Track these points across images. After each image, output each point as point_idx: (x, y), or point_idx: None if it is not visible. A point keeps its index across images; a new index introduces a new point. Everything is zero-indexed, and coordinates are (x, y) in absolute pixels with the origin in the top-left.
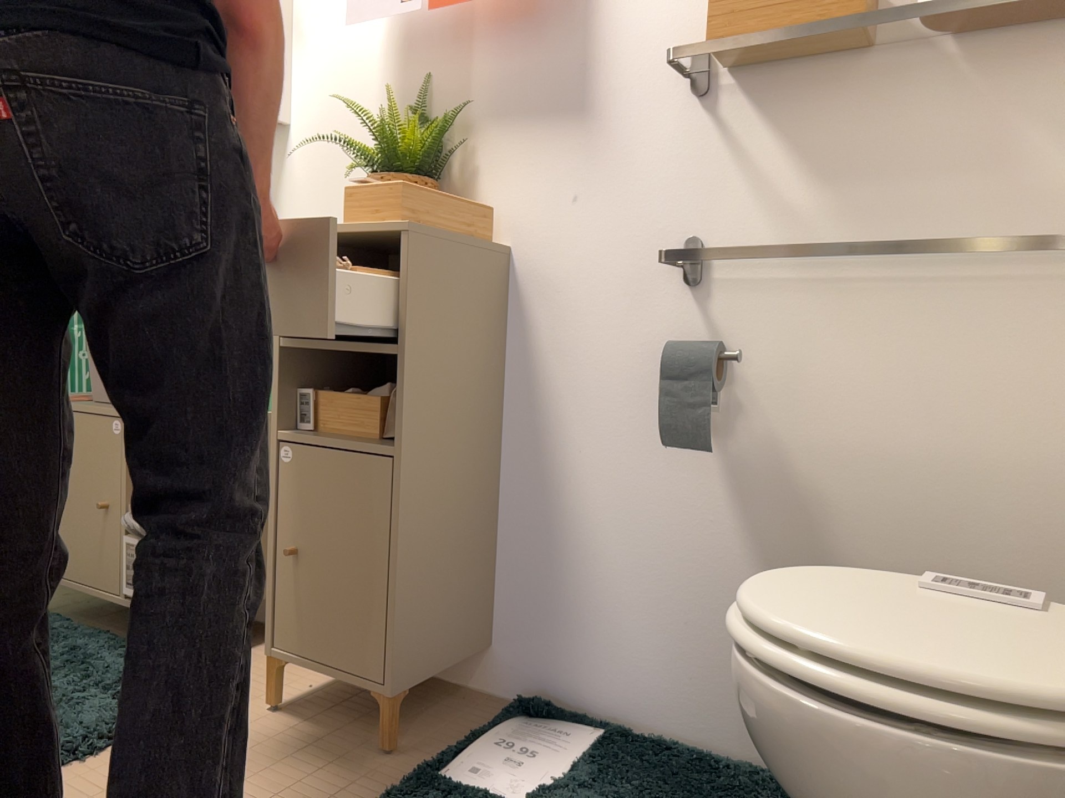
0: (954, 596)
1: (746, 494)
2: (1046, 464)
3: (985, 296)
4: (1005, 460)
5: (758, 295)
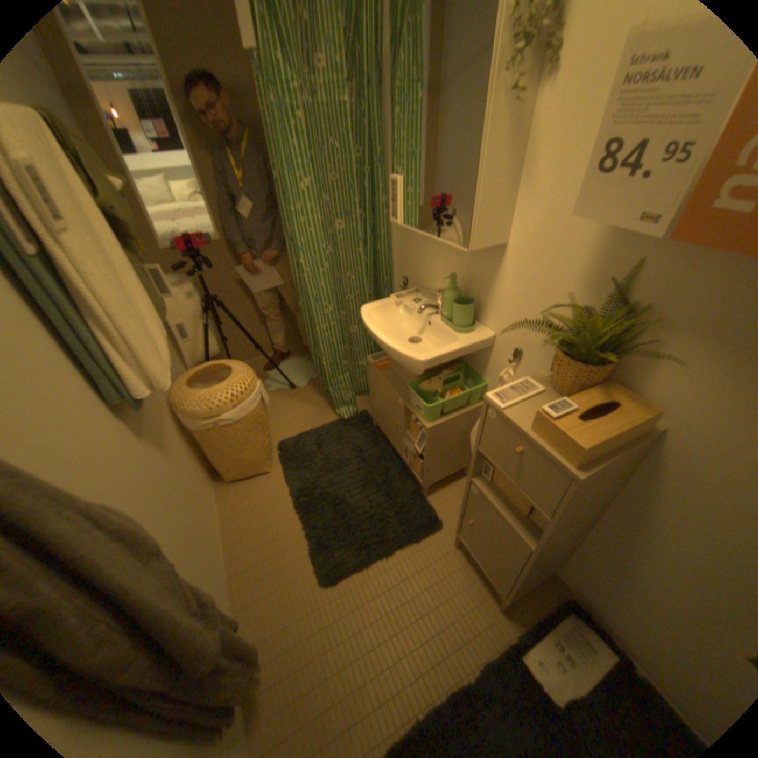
0: None
1: None
2: None
3: None
4: None
5: None
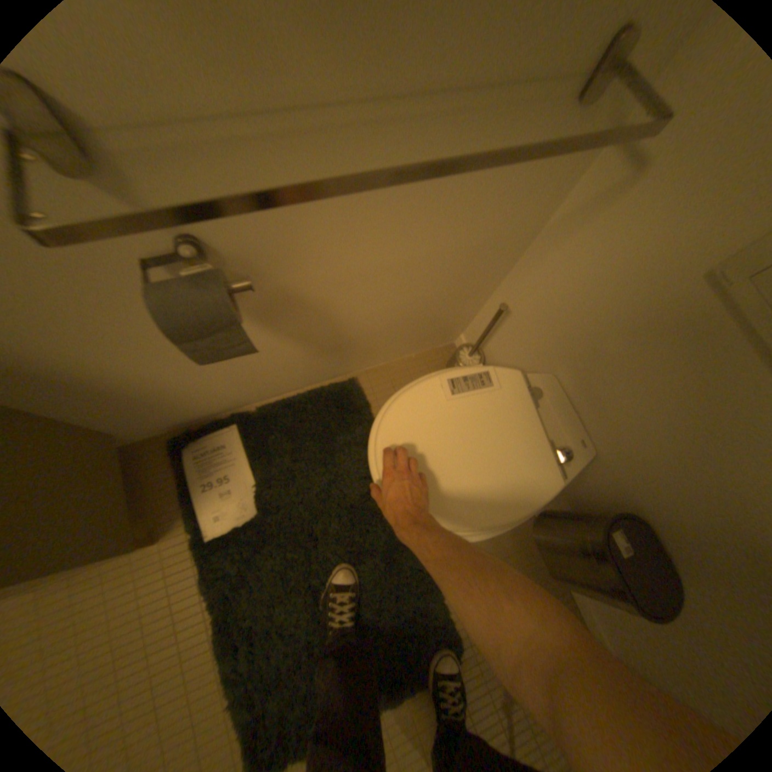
0: (463, 399)
1: (270, 318)
2: (467, 240)
3: (472, 123)
4: (446, 245)
5: (209, 163)
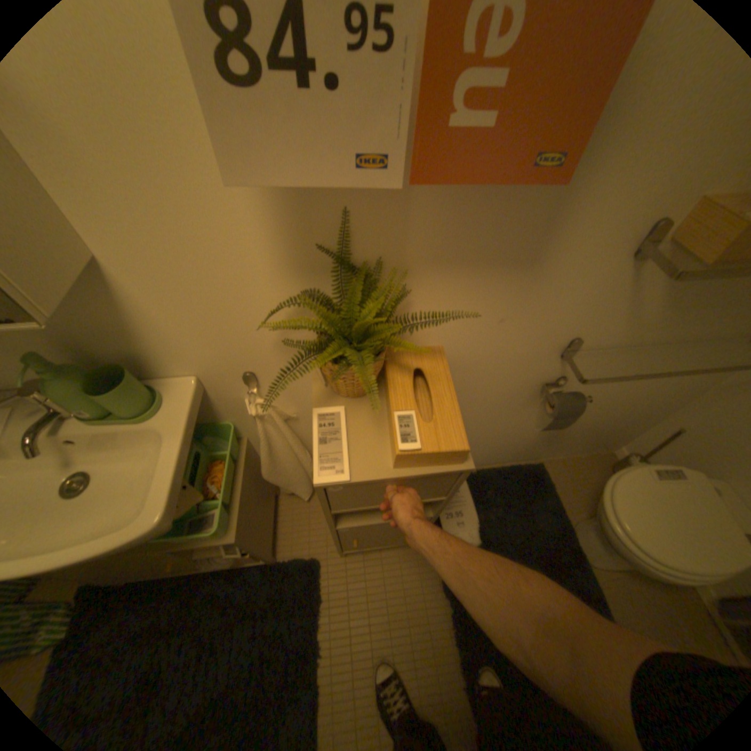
0: (668, 484)
1: (546, 415)
2: (667, 390)
3: (698, 348)
4: (654, 391)
5: (597, 357)
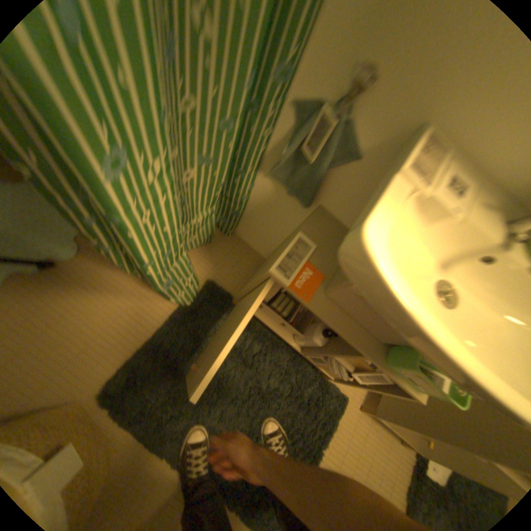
0: None
1: None
2: None
3: None
4: None
5: None
